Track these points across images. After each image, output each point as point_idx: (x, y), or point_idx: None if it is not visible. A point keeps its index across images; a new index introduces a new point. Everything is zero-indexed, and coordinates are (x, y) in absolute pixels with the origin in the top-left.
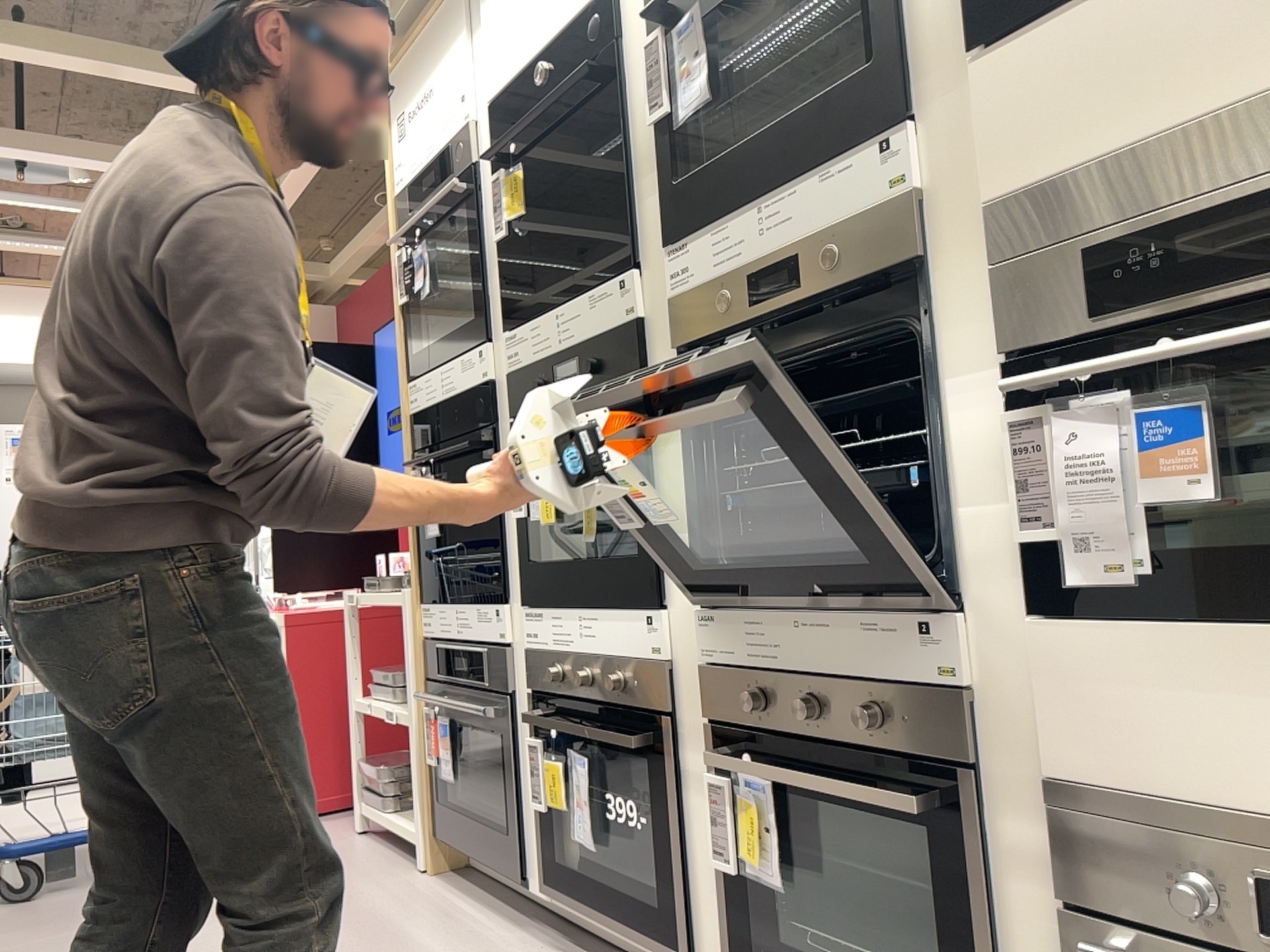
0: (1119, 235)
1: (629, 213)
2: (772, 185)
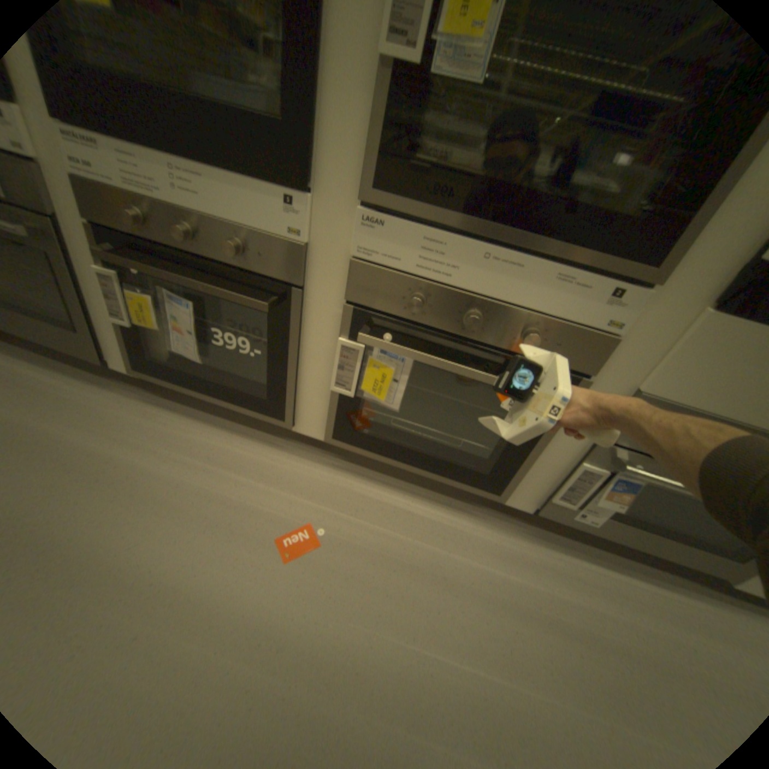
0: None
1: None
2: None
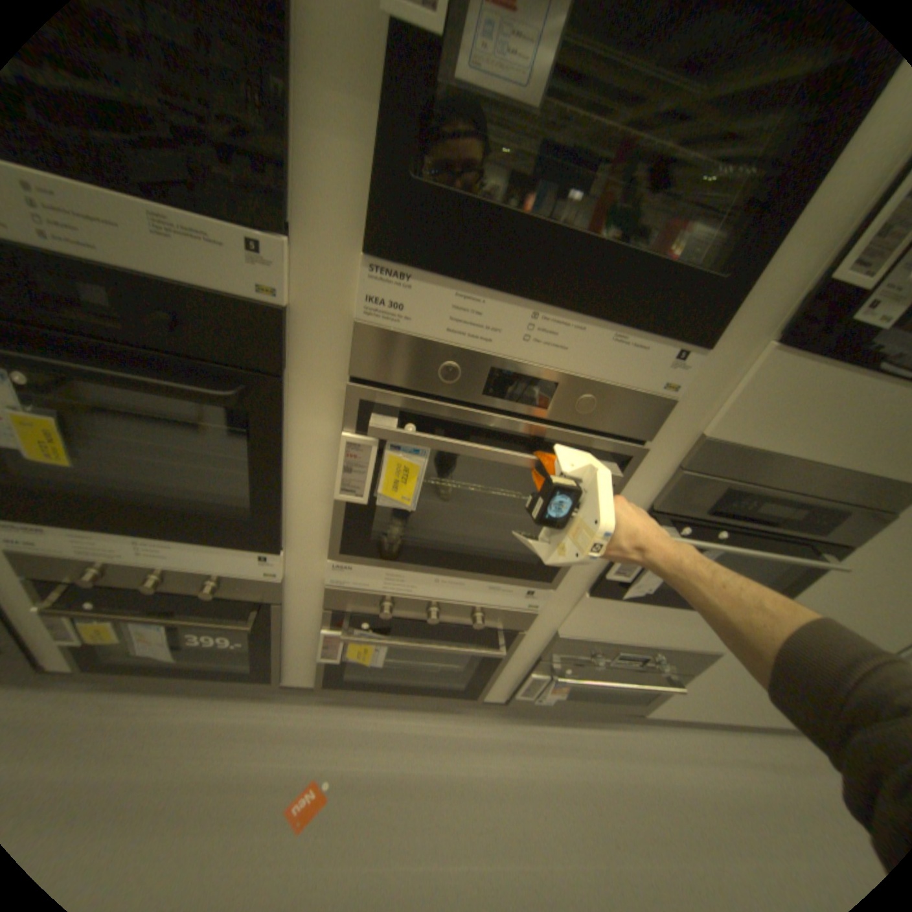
0: (750, 490)
1: (281, 127)
2: (566, 302)
